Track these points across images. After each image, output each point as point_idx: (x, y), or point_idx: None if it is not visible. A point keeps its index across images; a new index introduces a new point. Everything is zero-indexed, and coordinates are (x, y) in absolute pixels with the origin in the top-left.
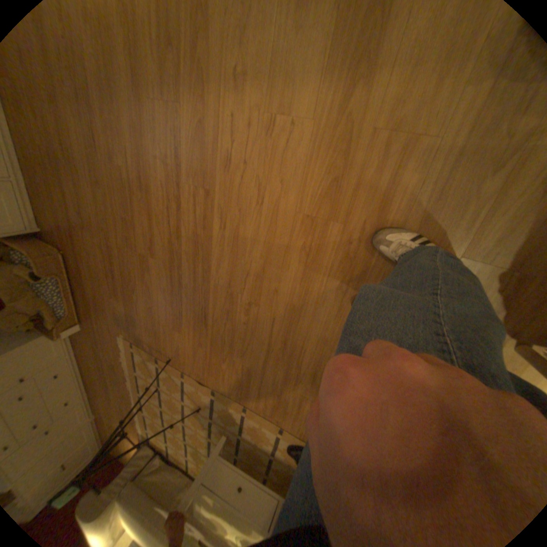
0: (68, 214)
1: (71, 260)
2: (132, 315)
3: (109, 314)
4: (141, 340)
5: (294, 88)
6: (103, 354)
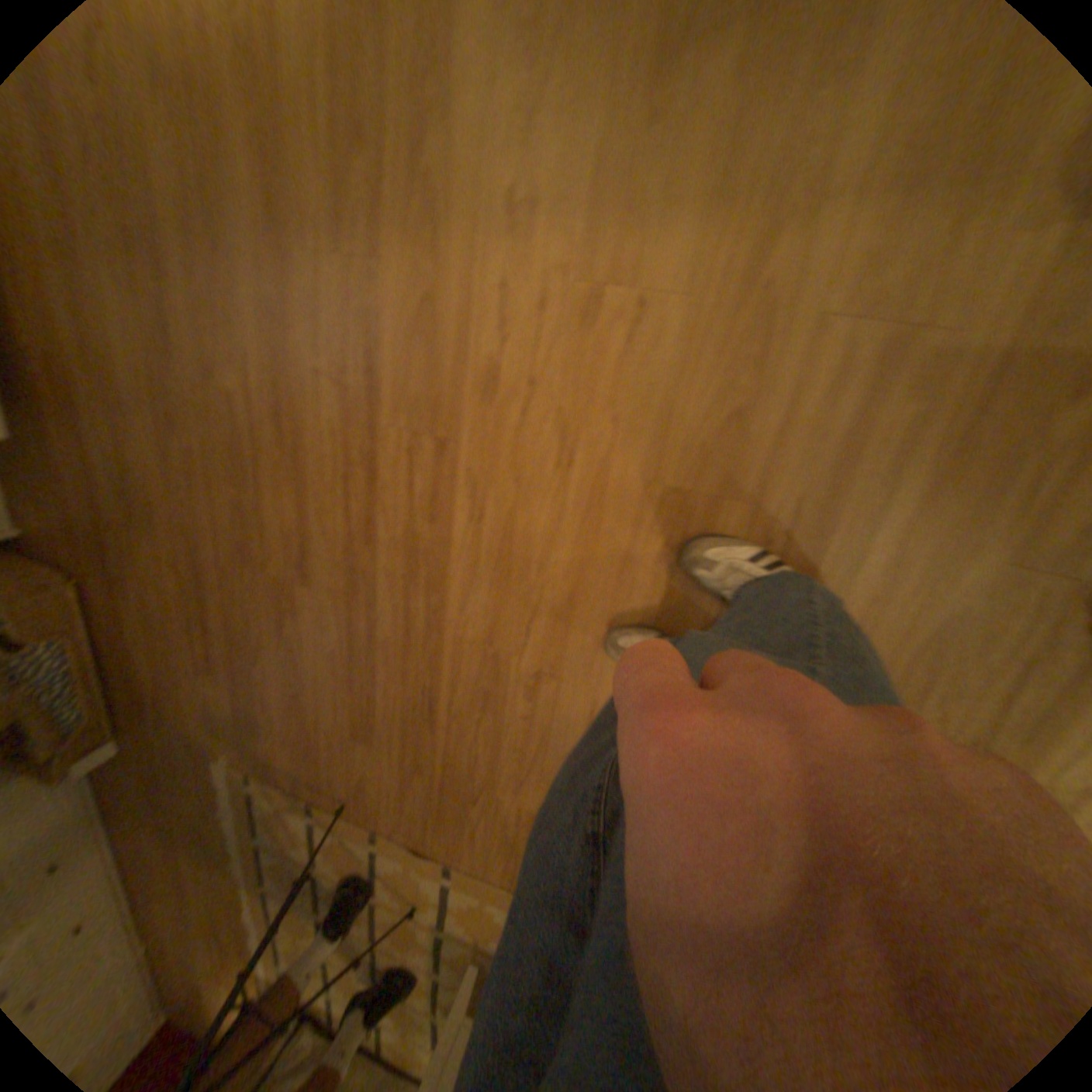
0: (100, 494)
1: (103, 595)
2: (253, 710)
3: (195, 711)
4: (273, 764)
5: (647, 232)
6: (175, 800)
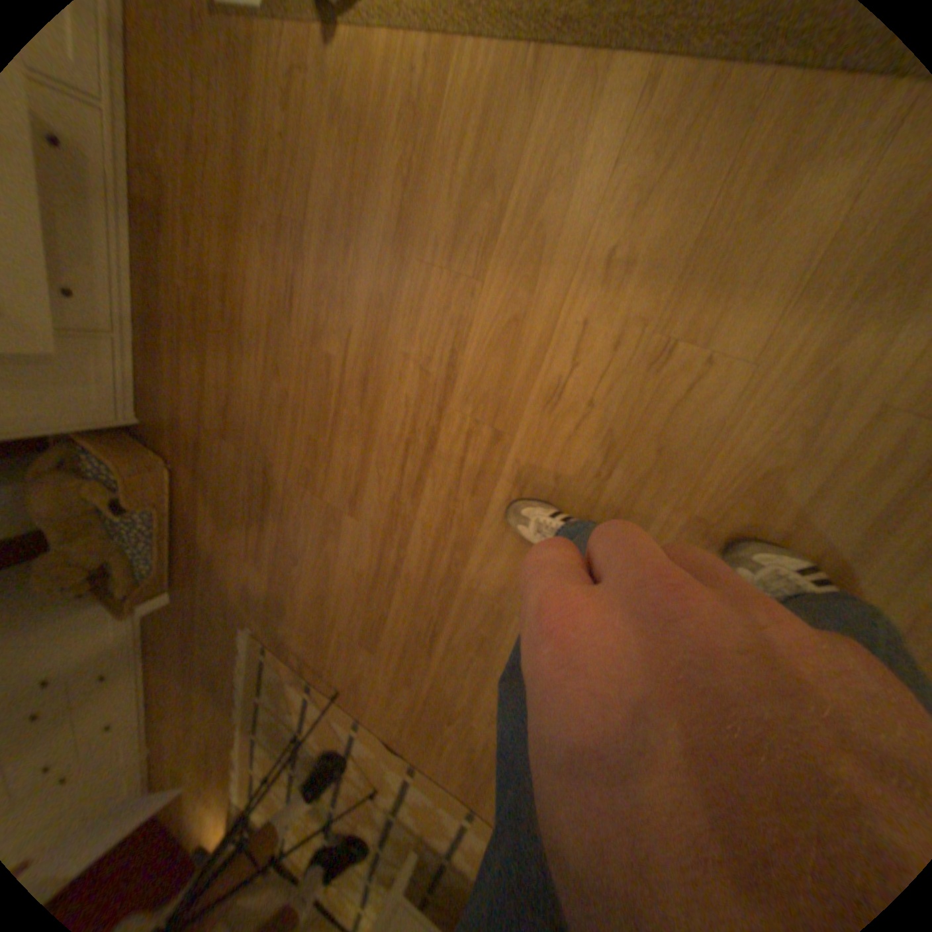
0: (206, 410)
1: (189, 485)
2: (284, 602)
3: (237, 590)
4: (288, 647)
5: (729, 306)
6: (203, 653)
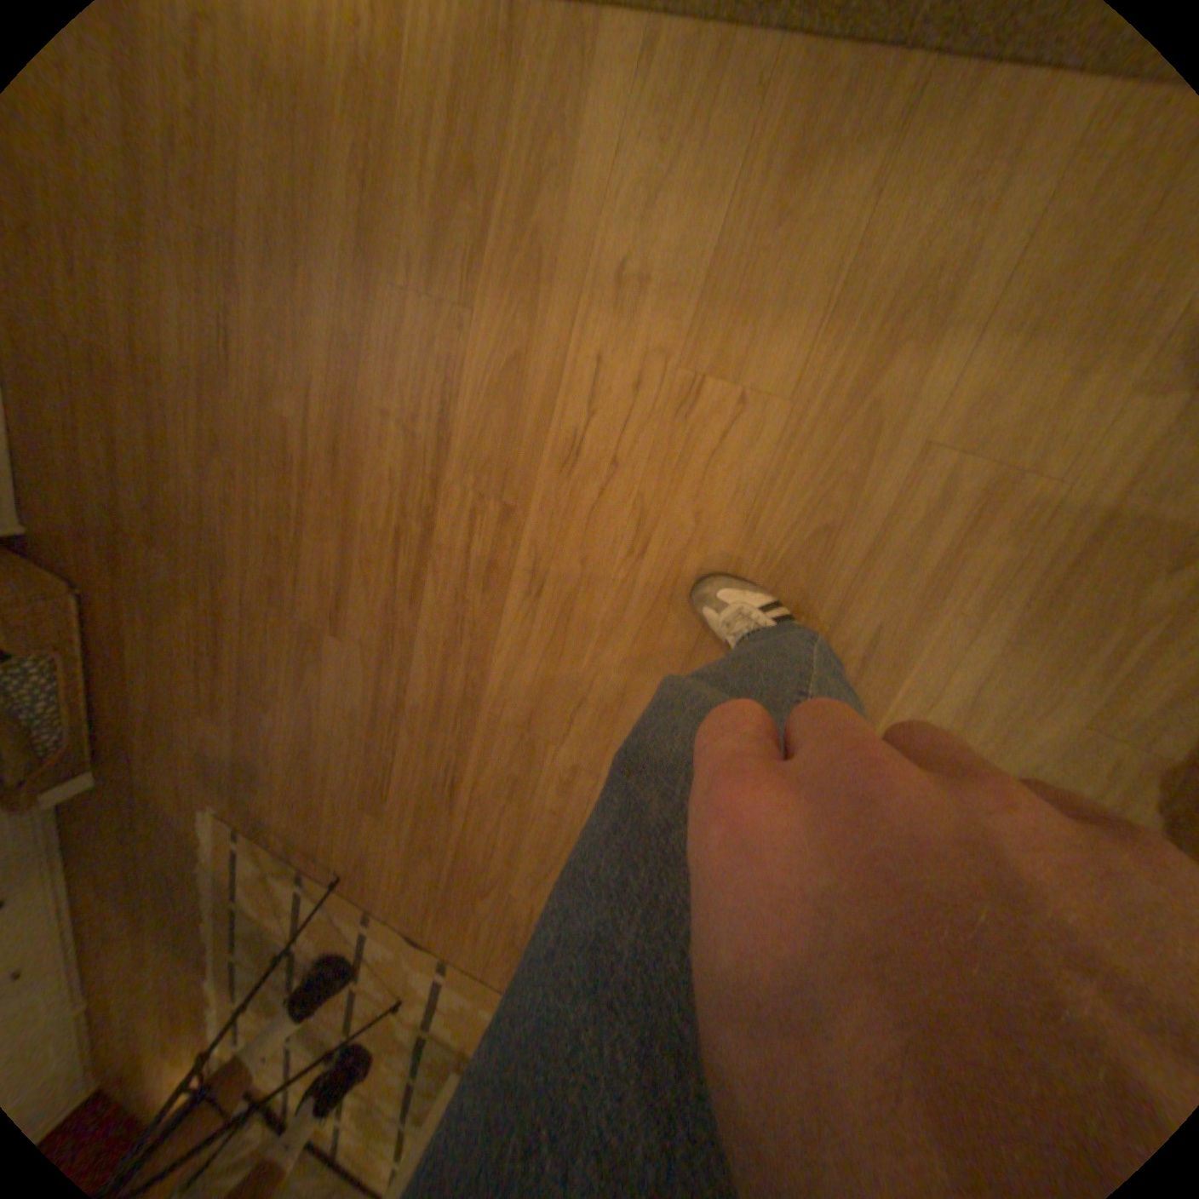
0: (121, 505)
1: (106, 614)
2: (253, 763)
3: (188, 755)
4: (266, 825)
5: (757, 330)
6: (149, 849)
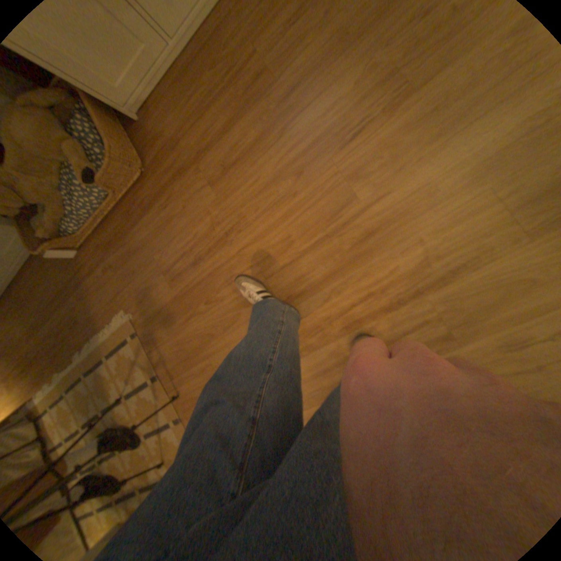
0: (212, 157)
1: (153, 195)
2: (178, 319)
3: (142, 287)
4: (159, 347)
5: None
6: (79, 305)
